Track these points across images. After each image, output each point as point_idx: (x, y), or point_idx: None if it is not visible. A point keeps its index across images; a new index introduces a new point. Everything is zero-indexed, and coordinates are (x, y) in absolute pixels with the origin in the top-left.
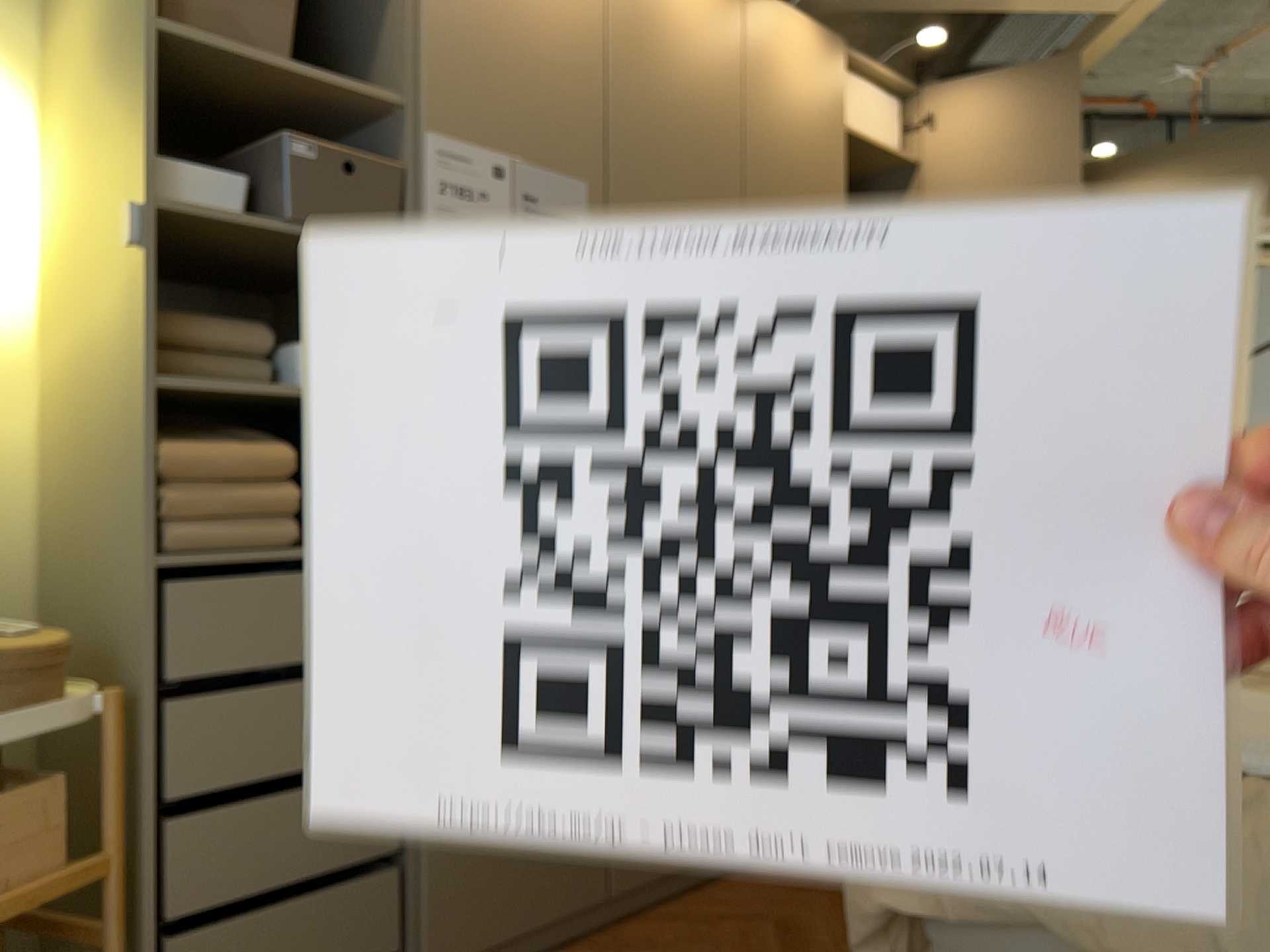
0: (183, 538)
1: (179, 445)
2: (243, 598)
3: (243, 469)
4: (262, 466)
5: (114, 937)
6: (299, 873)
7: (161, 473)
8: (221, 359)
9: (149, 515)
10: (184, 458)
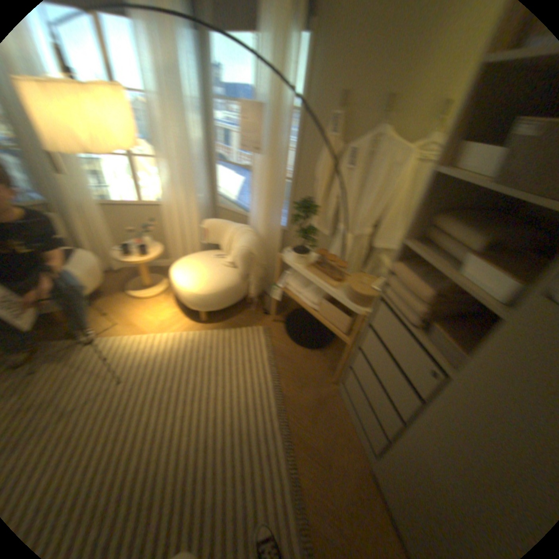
0: (388, 293)
1: (405, 266)
2: (393, 325)
3: (410, 287)
4: (416, 291)
5: (345, 356)
6: (370, 400)
7: (392, 271)
8: (458, 245)
9: (386, 281)
10: (398, 271)
